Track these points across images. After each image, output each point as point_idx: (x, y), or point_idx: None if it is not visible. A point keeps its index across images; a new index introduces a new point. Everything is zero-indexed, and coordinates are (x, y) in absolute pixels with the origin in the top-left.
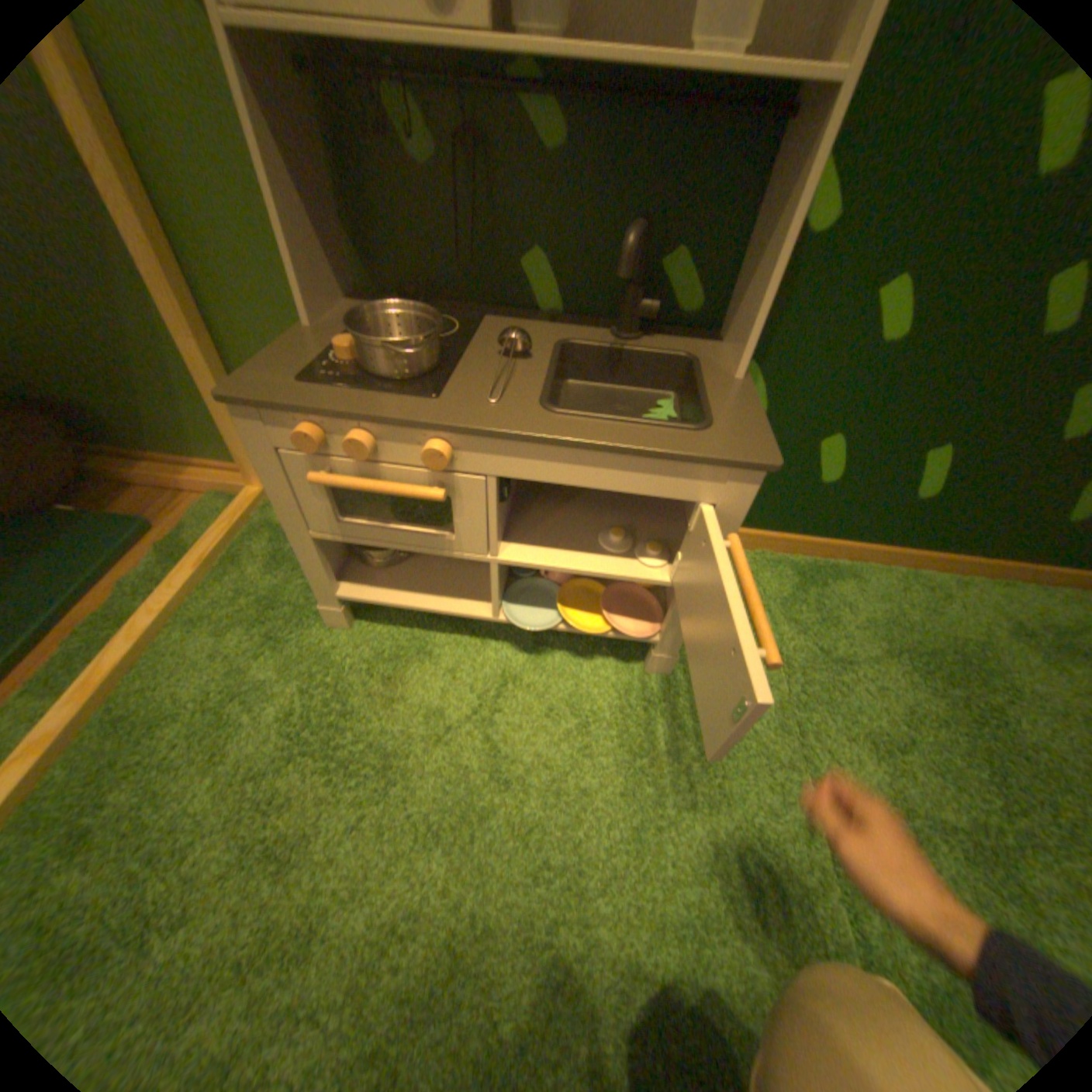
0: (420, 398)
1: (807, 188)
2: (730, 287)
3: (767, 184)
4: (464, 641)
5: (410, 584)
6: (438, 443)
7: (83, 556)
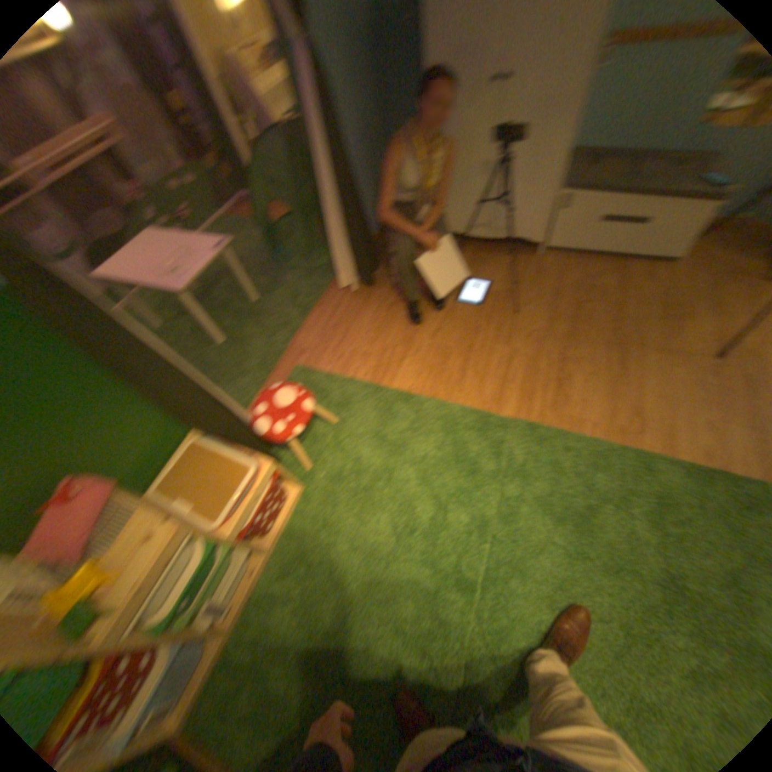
0: None
1: None
2: None
3: None
4: None
5: None
6: None
7: None
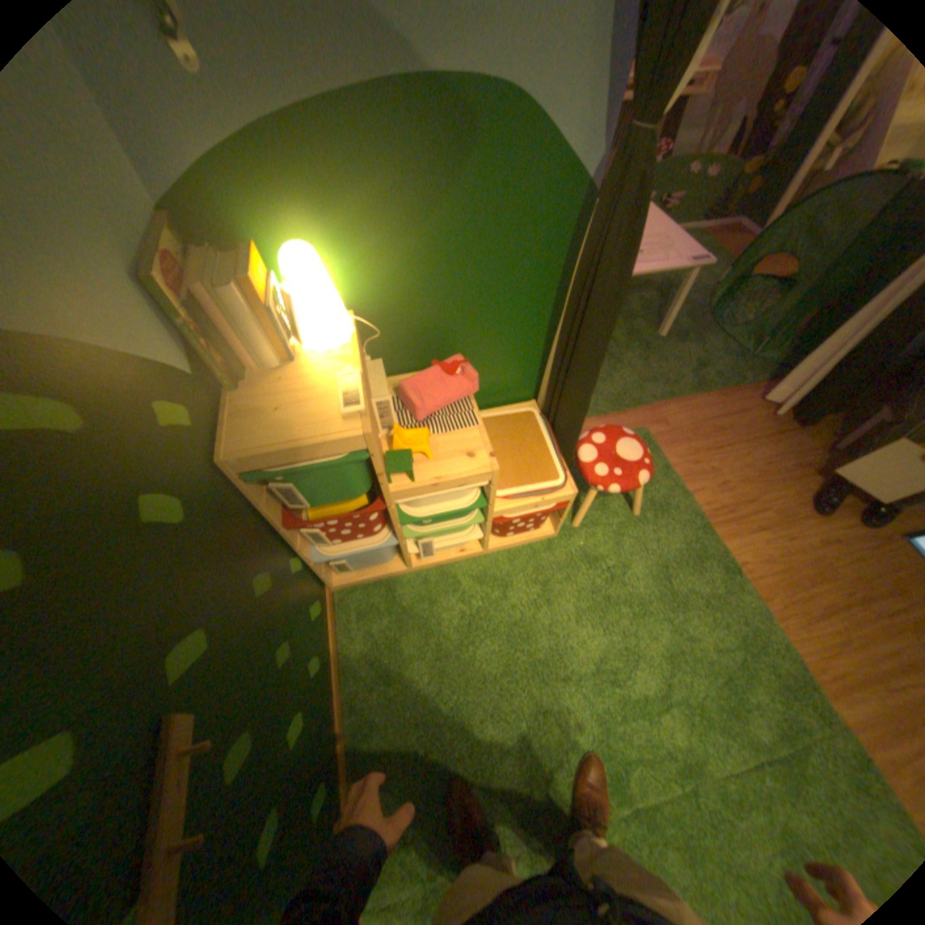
0: None
1: None
2: None
3: None
4: None
5: None
6: None
7: None
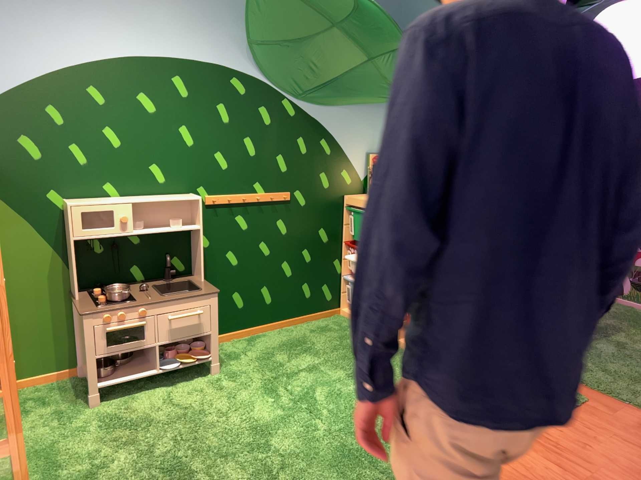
0: (131, 301)
1: (200, 243)
2: (189, 262)
3: (190, 240)
4: (145, 392)
5: (121, 376)
6: (142, 309)
7: None
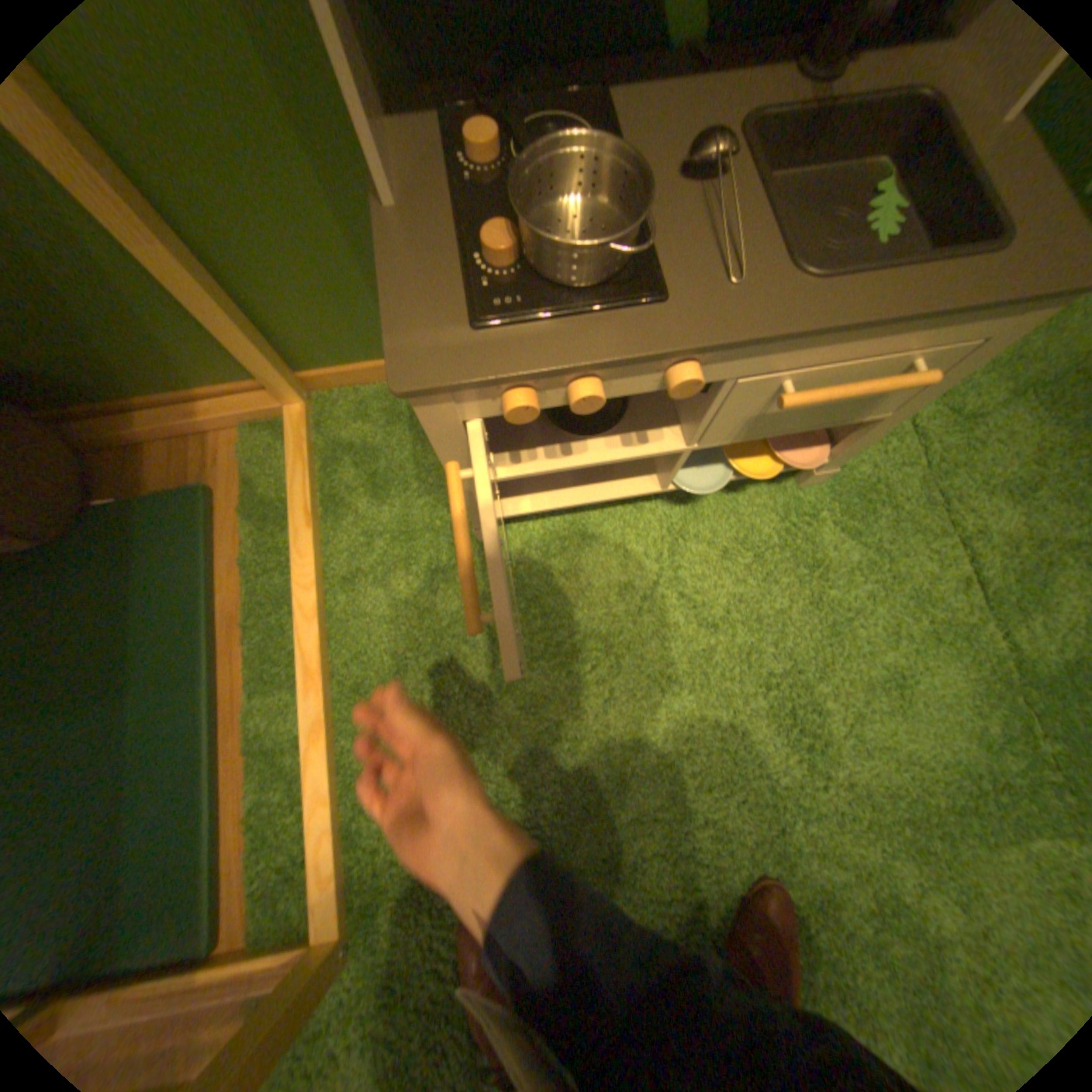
0: (646, 305)
1: None
2: None
3: None
4: (616, 510)
5: (559, 479)
6: (688, 366)
7: (174, 548)
